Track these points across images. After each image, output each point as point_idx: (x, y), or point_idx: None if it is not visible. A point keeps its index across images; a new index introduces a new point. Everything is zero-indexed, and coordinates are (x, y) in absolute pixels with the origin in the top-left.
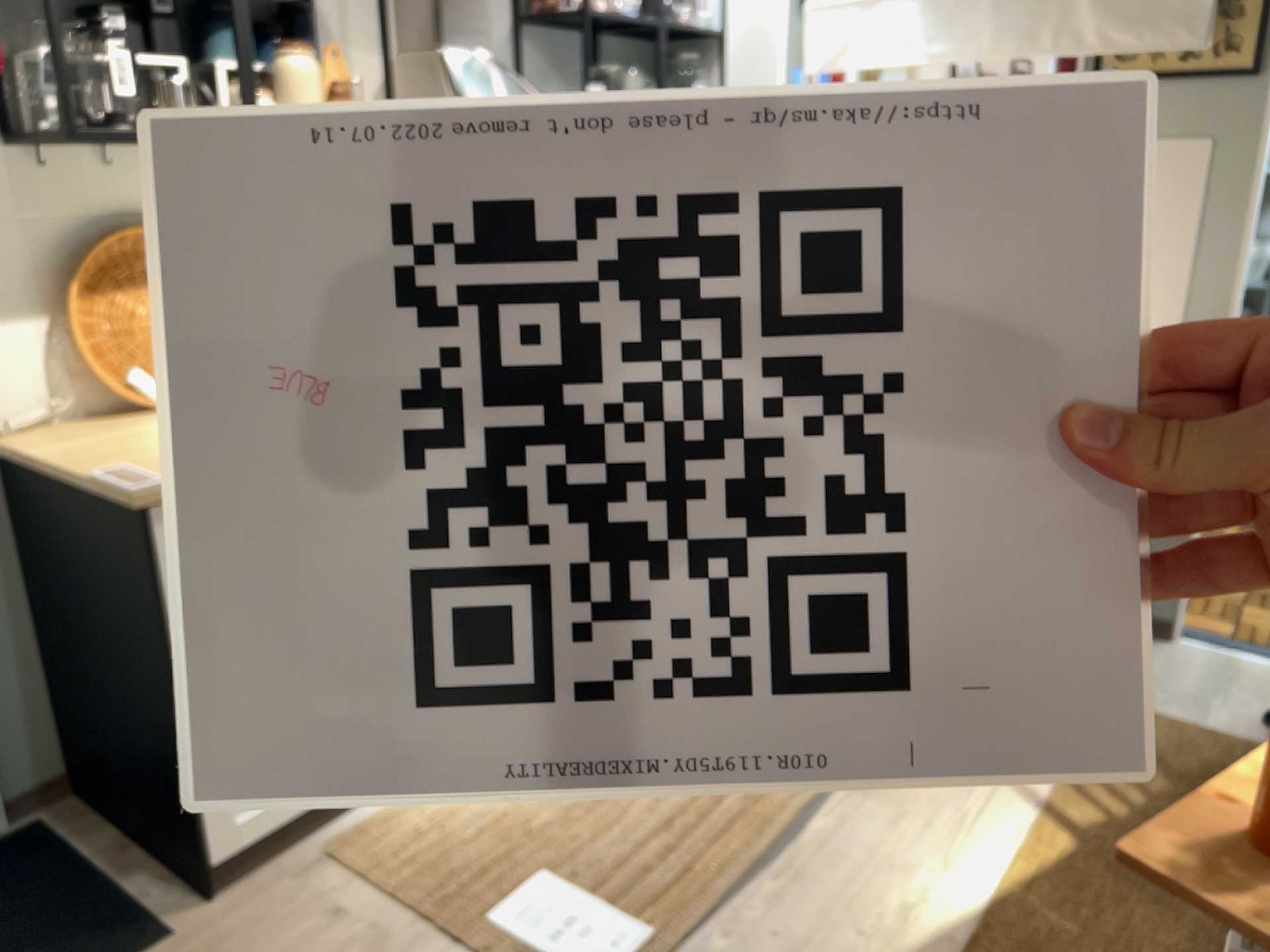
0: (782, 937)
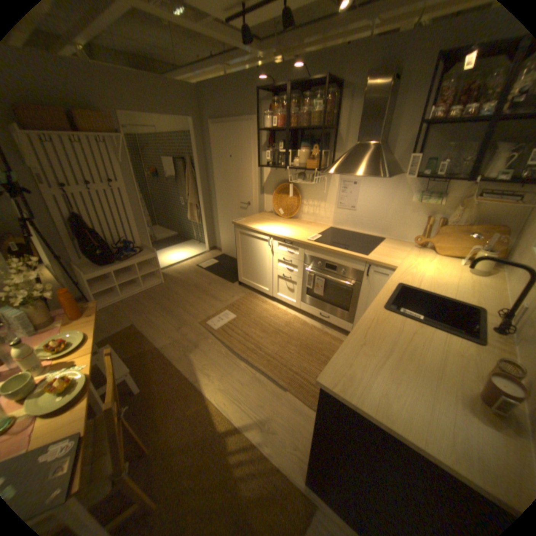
0: (209, 350)
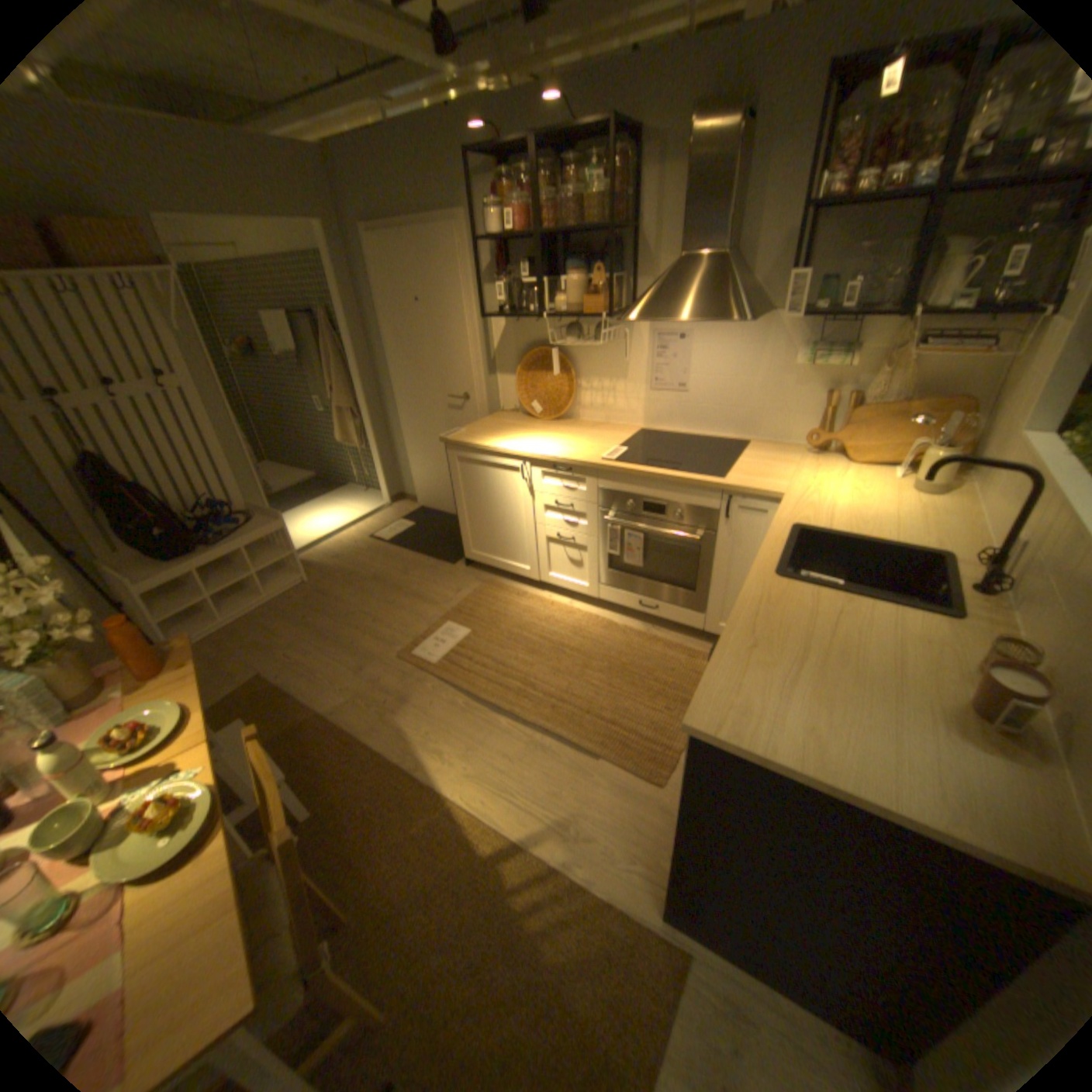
0: (431, 704)
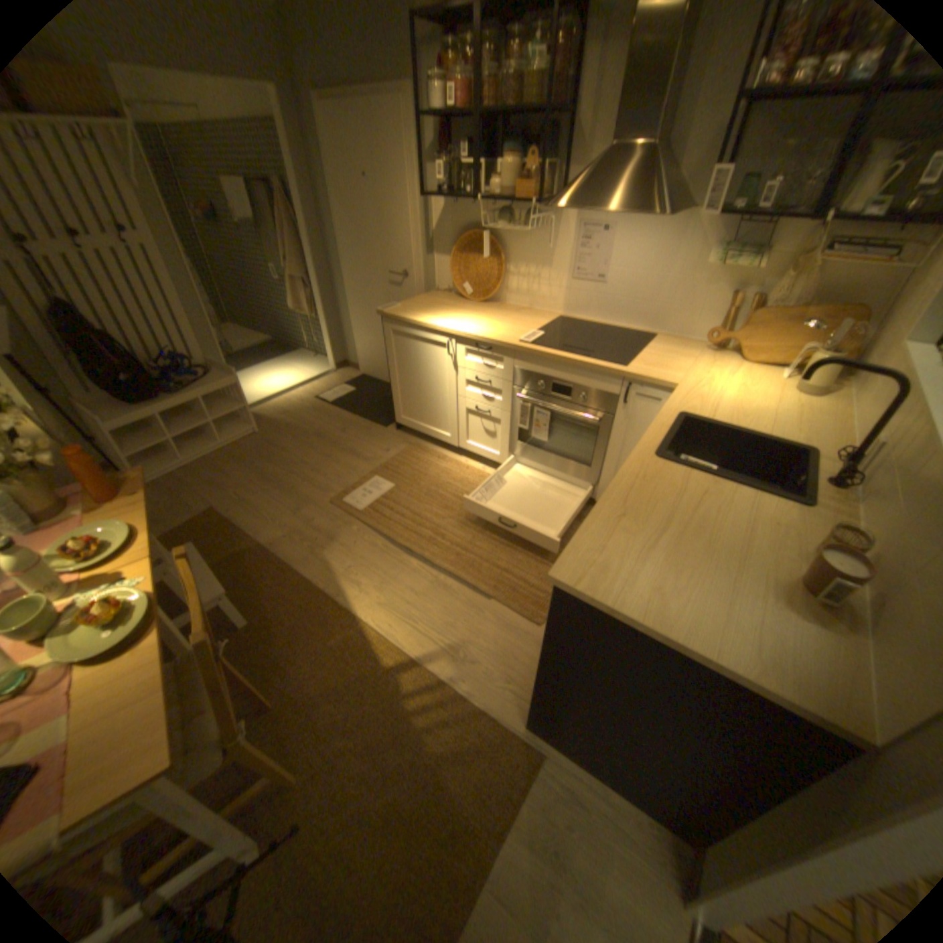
0: (354, 543)
